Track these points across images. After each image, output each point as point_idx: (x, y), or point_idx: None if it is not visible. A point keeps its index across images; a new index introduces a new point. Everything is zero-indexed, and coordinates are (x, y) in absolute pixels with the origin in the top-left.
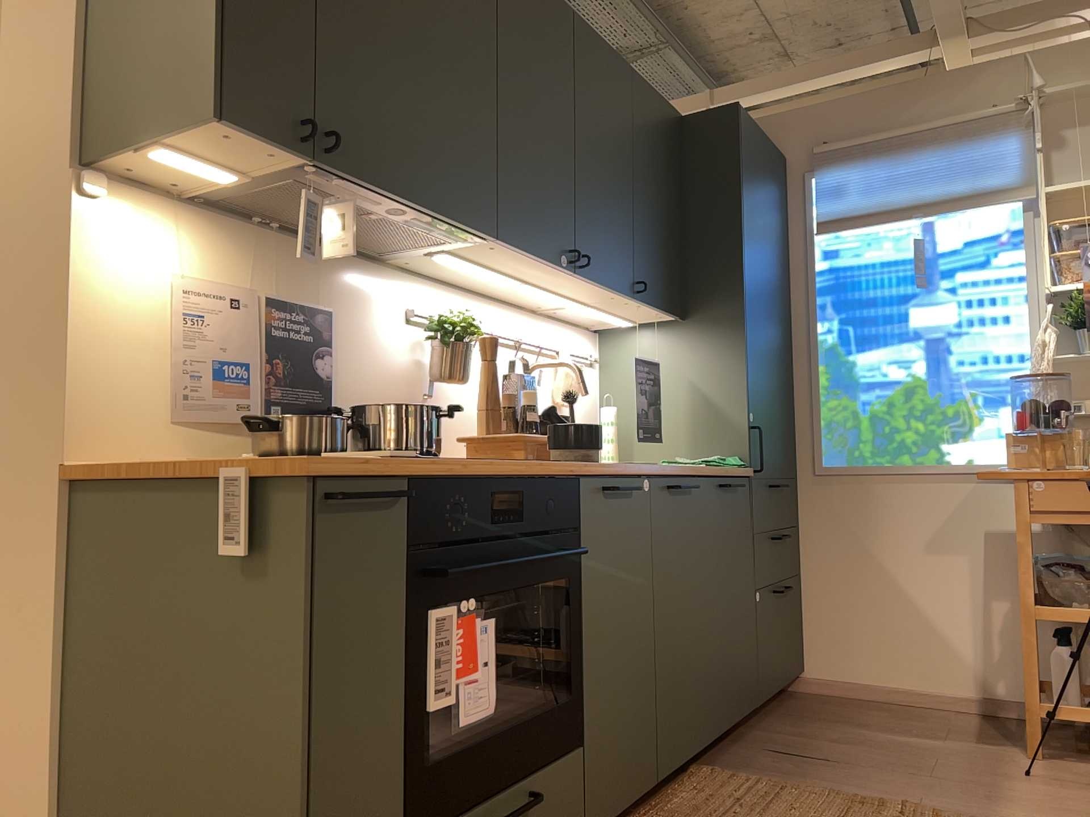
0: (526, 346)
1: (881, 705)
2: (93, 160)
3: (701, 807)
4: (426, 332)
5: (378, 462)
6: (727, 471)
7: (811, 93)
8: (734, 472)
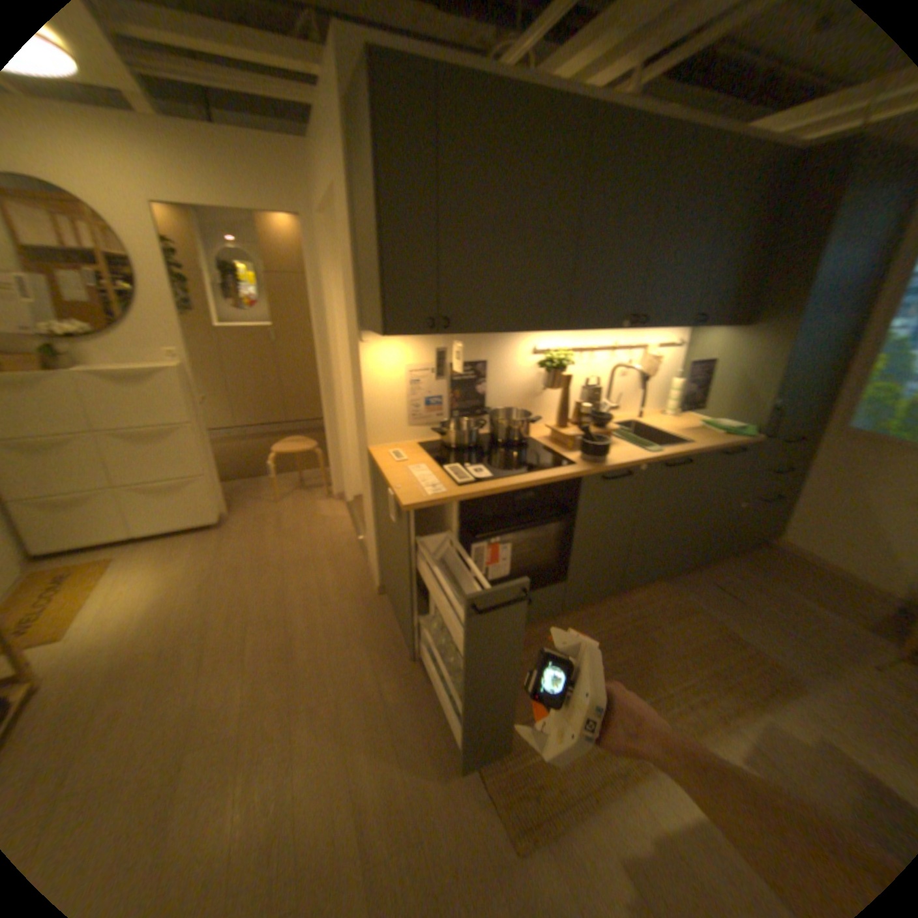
0: (621, 347)
1: (825, 575)
2: (363, 327)
3: (642, 607)
4: (540, 364)
5: (448, 494)
6: (734, 441)
7: None
8: (741, 441)
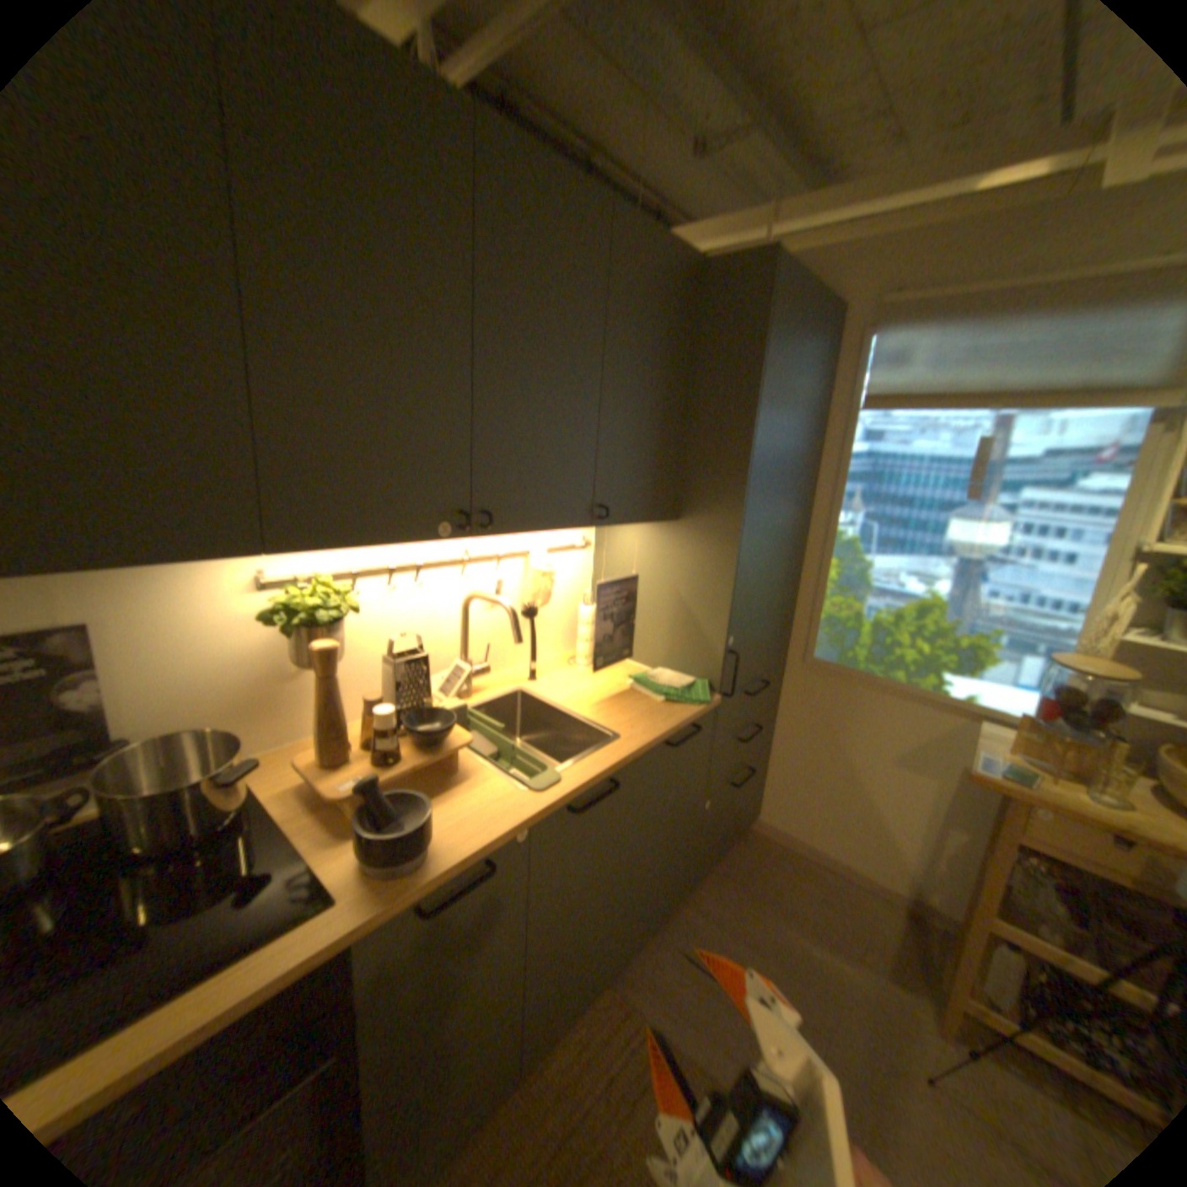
0: (480, 559)
1: (818, 874)
2: None
3: (569, 1093)
4: (270, 618)
5: None
6: (681, 718)
7: (902, 210)
8: (691, 714)
